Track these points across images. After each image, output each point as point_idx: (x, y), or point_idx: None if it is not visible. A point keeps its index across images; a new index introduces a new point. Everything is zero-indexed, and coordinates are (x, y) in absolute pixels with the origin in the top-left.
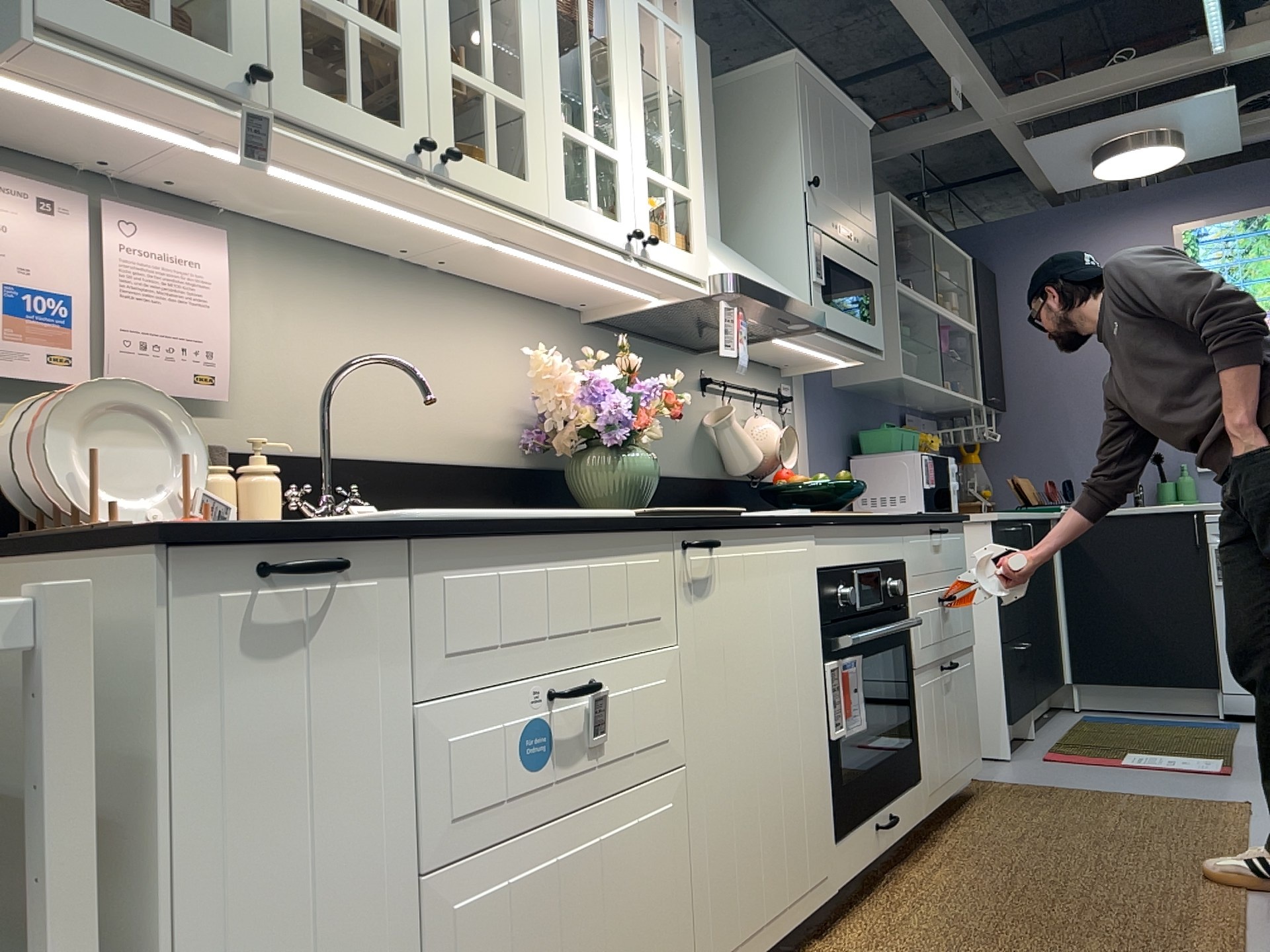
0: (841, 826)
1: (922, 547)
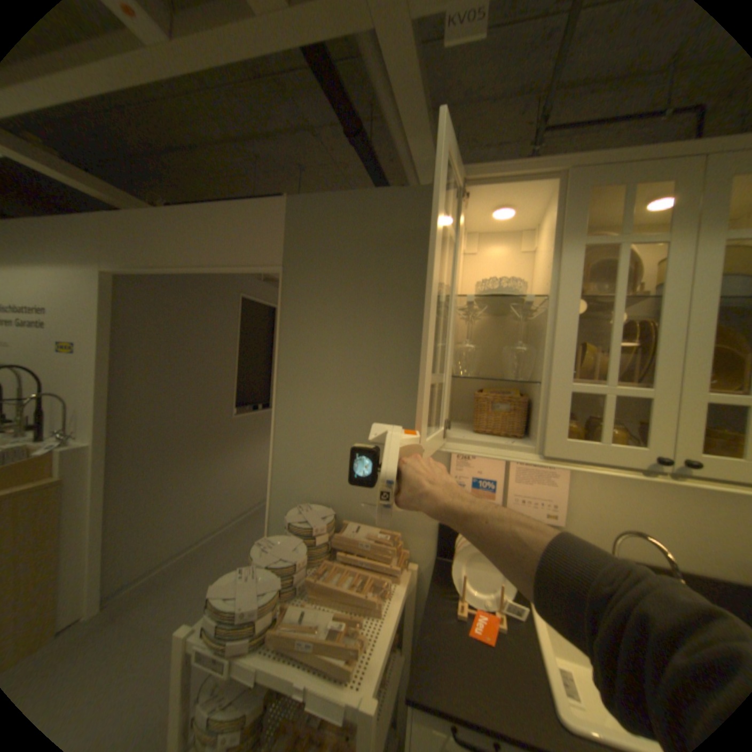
0: None
1: None
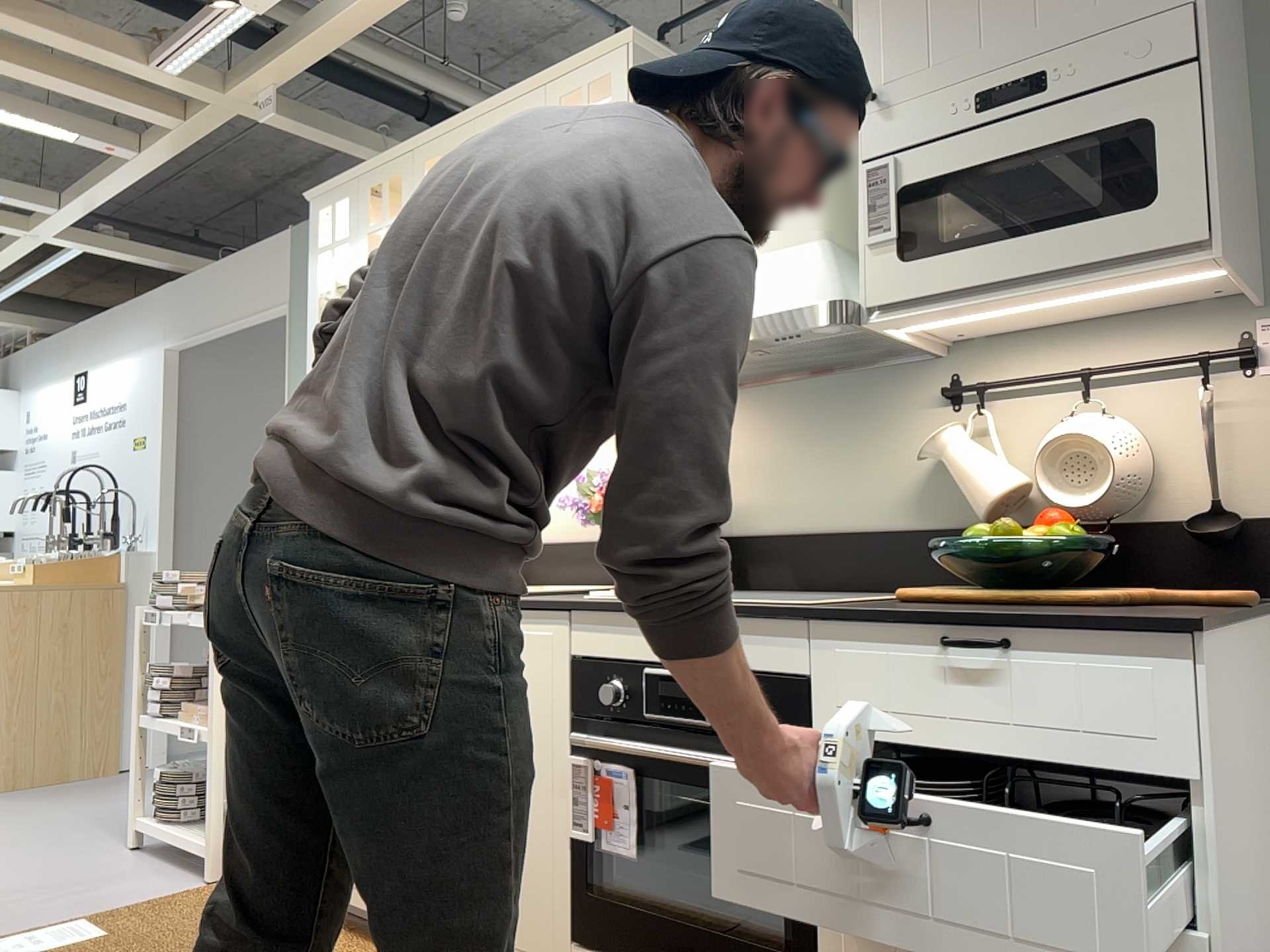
0: (583, 934)
1: (885, 664)
